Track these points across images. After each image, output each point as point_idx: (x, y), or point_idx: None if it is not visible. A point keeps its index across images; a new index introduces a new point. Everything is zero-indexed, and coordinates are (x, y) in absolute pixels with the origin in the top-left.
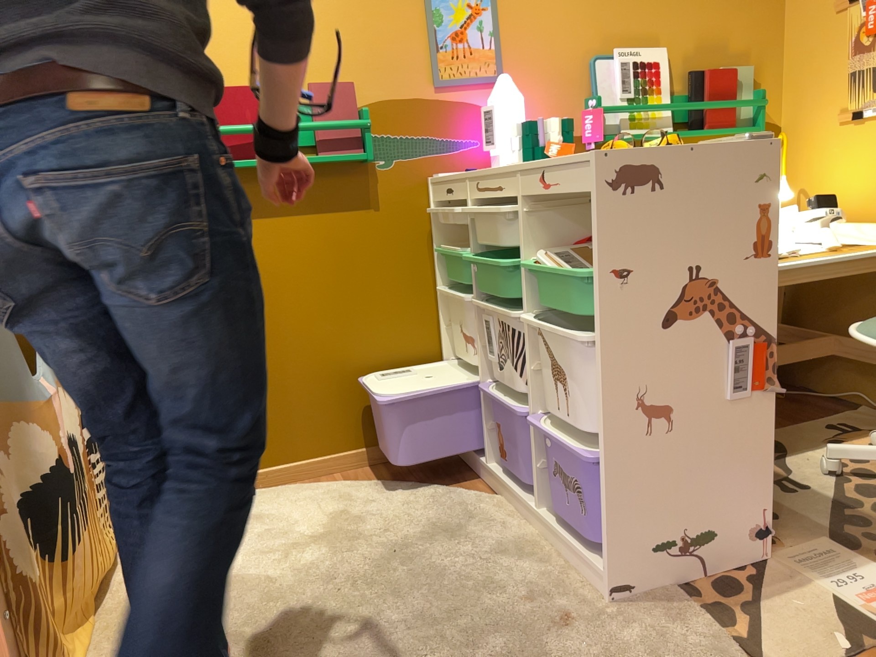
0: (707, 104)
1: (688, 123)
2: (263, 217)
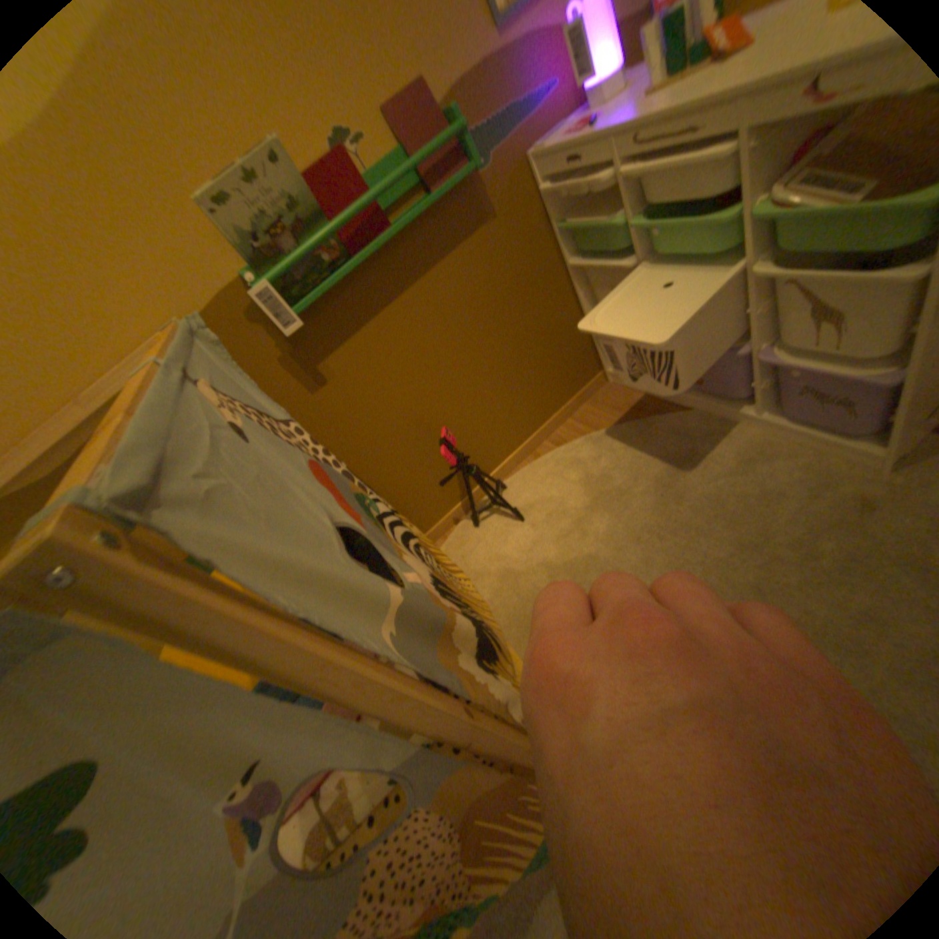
0: None
1: None
2: (410, 286)
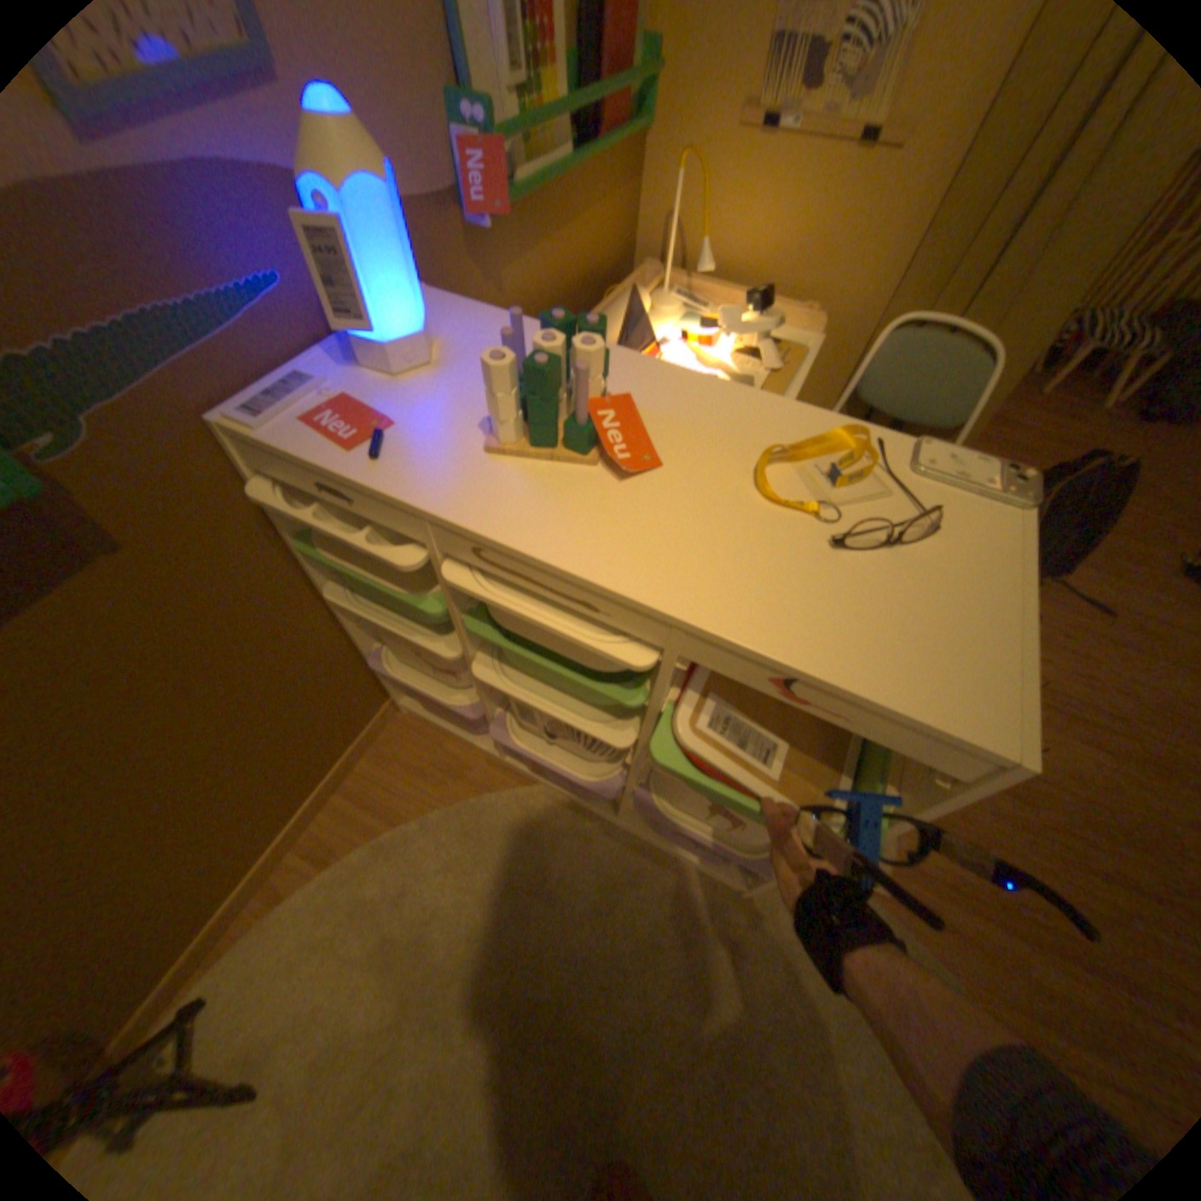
0: (616, 87)
1: (581, 119)
2: None
